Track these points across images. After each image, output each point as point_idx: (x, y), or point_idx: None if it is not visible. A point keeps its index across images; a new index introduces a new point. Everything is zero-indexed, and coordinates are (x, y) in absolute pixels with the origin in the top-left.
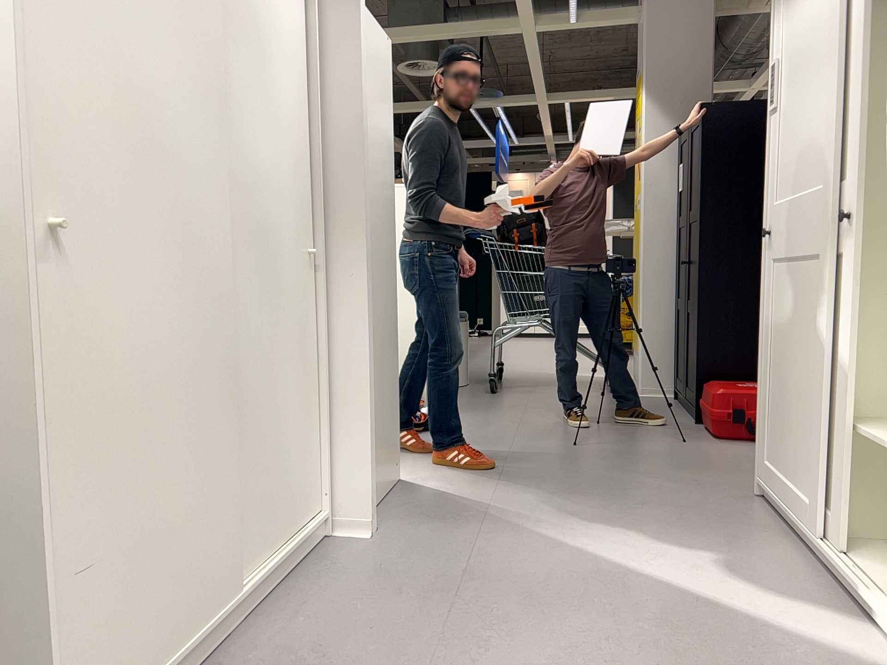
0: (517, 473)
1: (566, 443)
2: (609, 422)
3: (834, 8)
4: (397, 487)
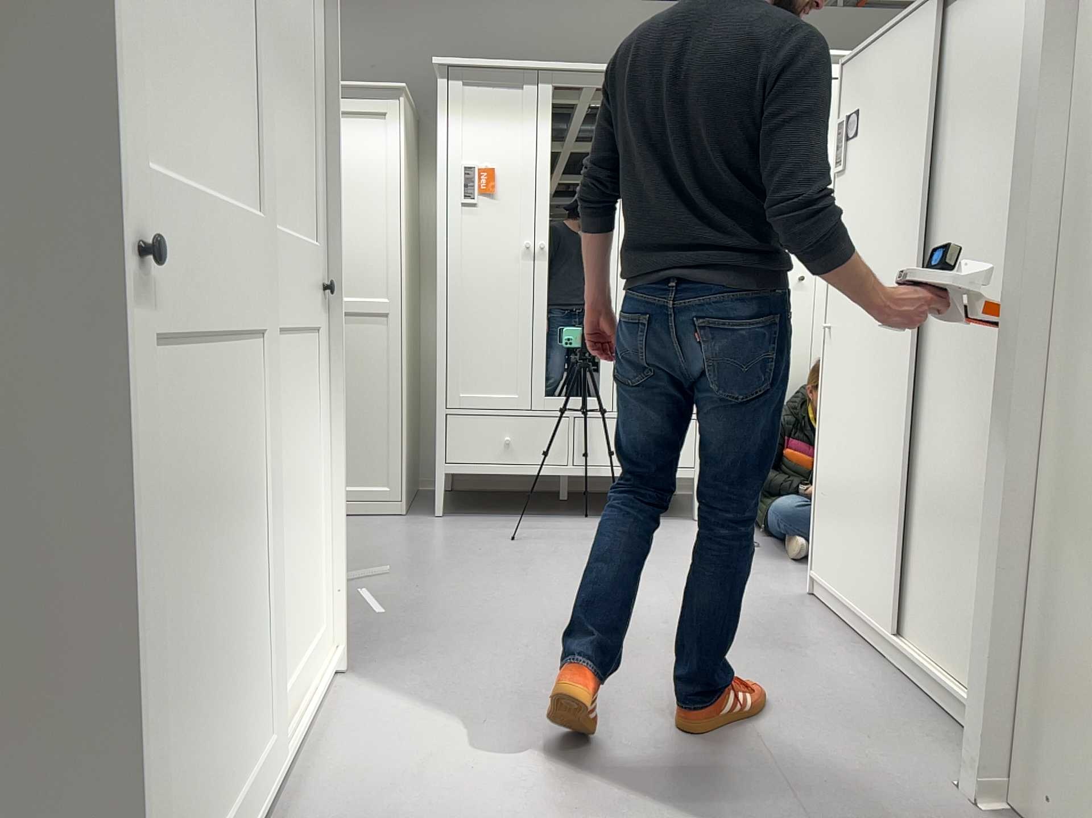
0: None
1: None
2: None
3: None
4: None
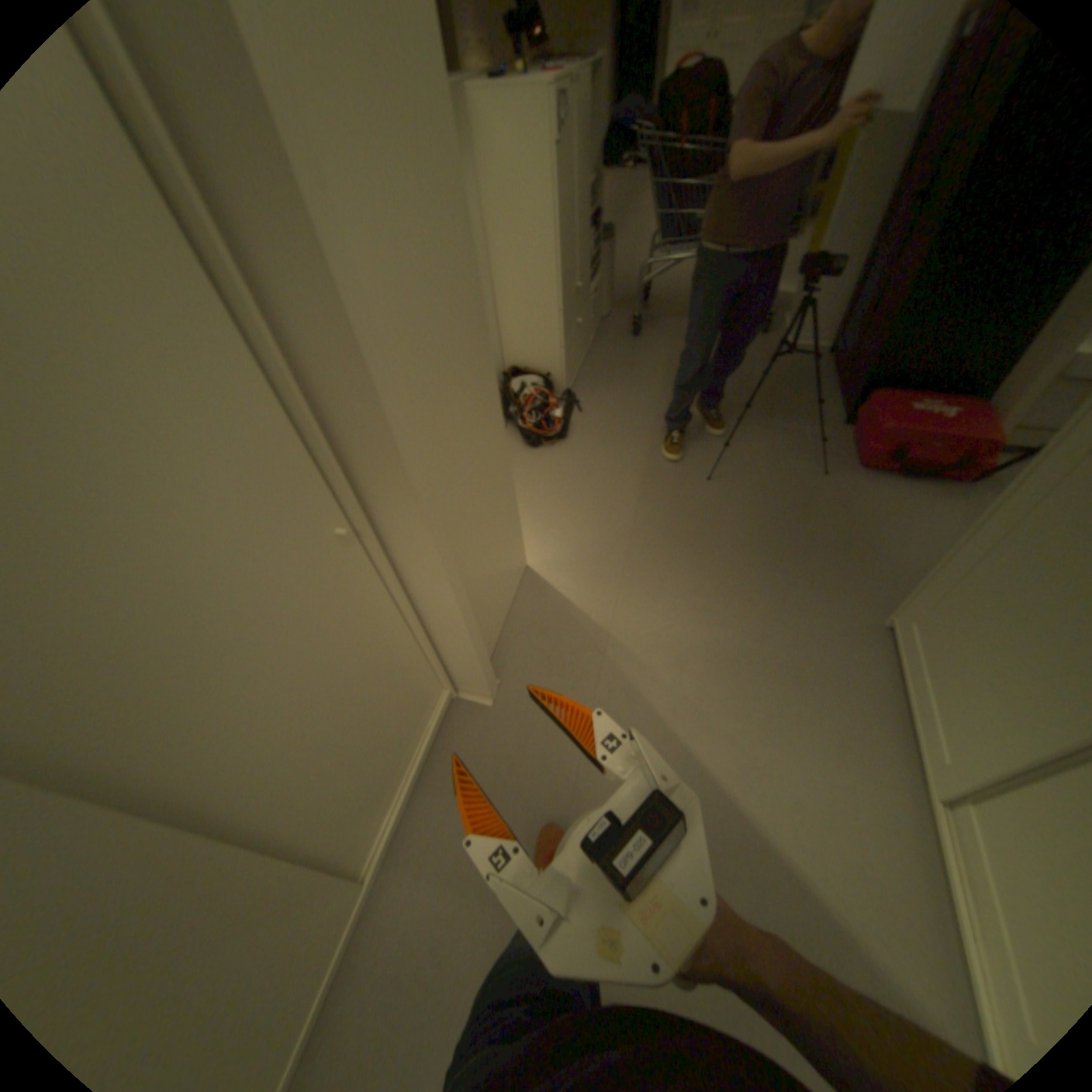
0: (645, 555)
1: (701, 477)
2: (754, 419)
3: None
4: (524, 588)
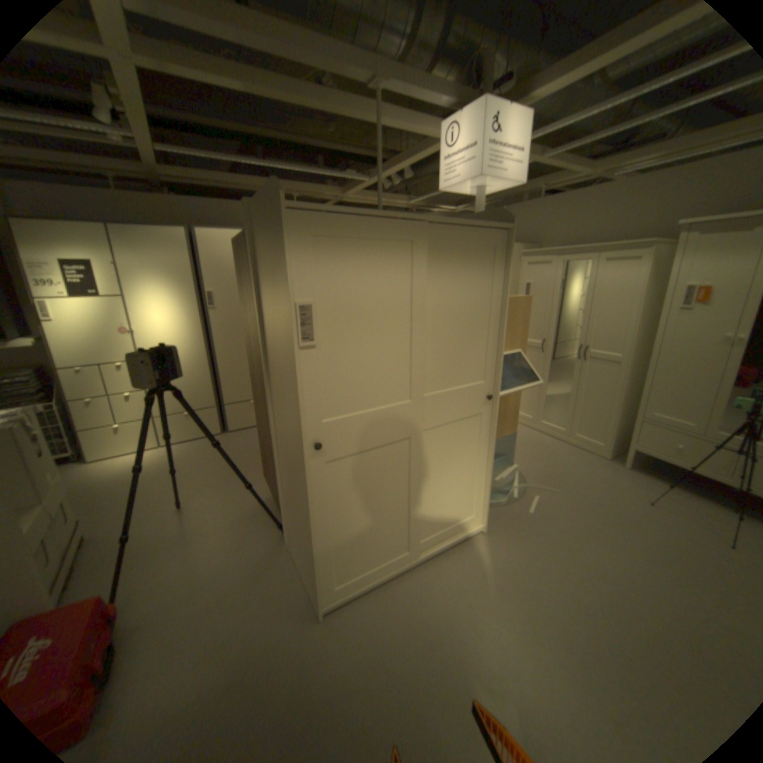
0: None
1: None
2: None
3: (424, 300)
4: None
